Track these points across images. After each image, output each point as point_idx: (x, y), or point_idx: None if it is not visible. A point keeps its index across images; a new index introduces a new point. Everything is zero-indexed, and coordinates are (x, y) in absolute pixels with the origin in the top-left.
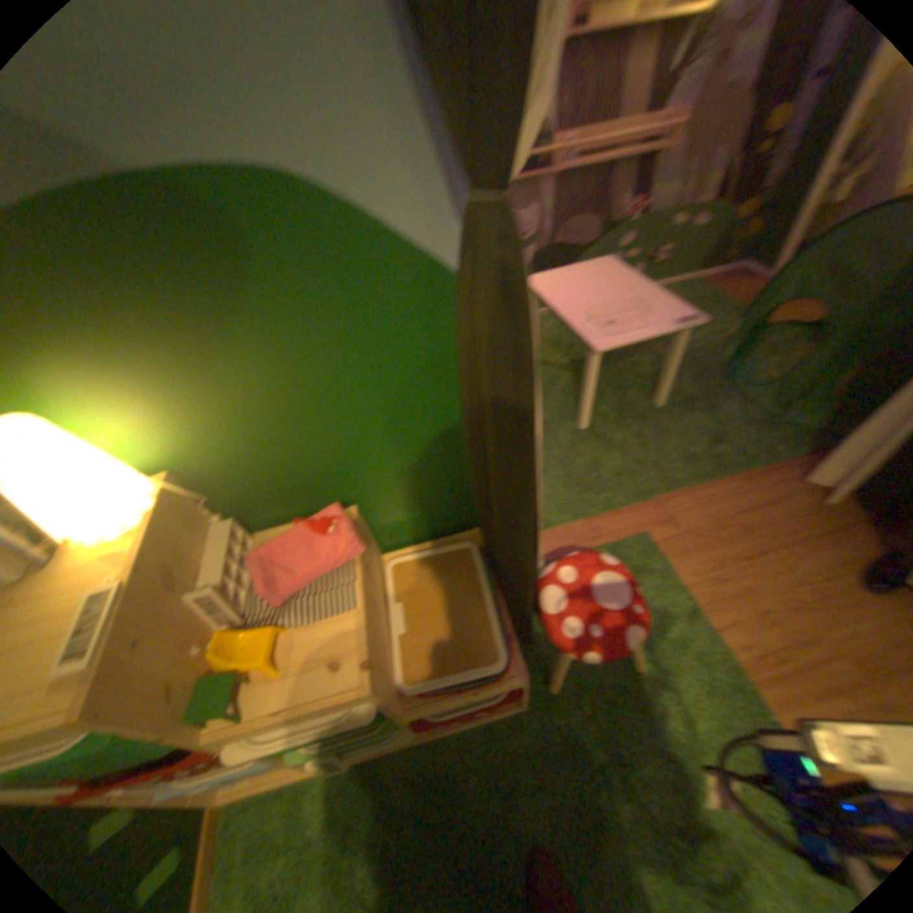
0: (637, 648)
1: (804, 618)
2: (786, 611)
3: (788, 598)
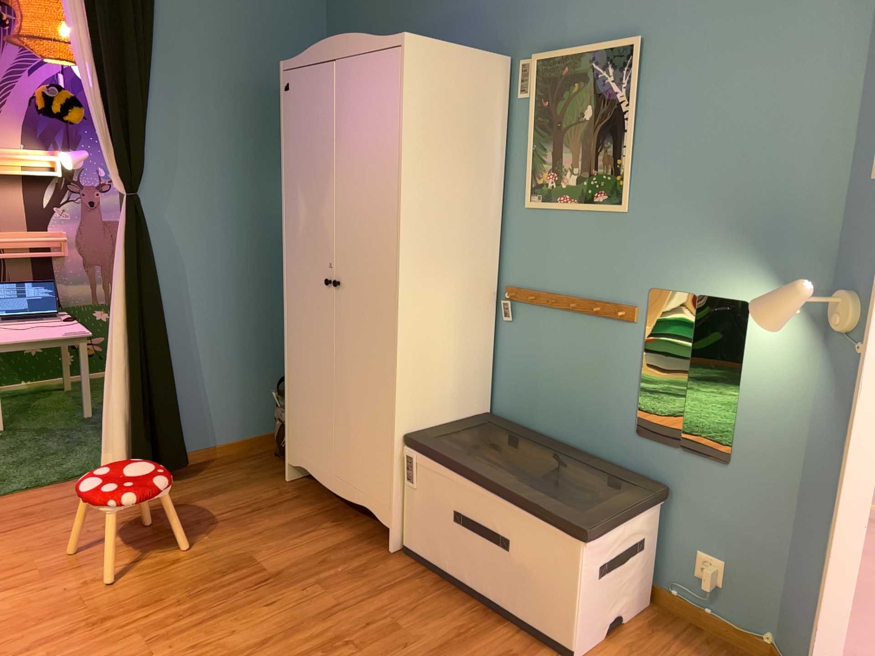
0: None
1: (20, 555)
2: (7, 554)
3: (17, 547)
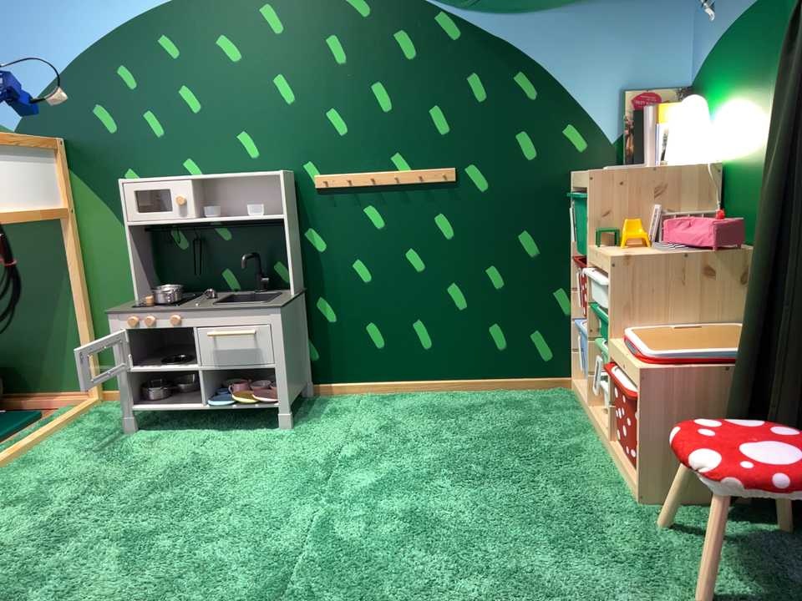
0: (692, 460)
1: None
2: None
3: None
